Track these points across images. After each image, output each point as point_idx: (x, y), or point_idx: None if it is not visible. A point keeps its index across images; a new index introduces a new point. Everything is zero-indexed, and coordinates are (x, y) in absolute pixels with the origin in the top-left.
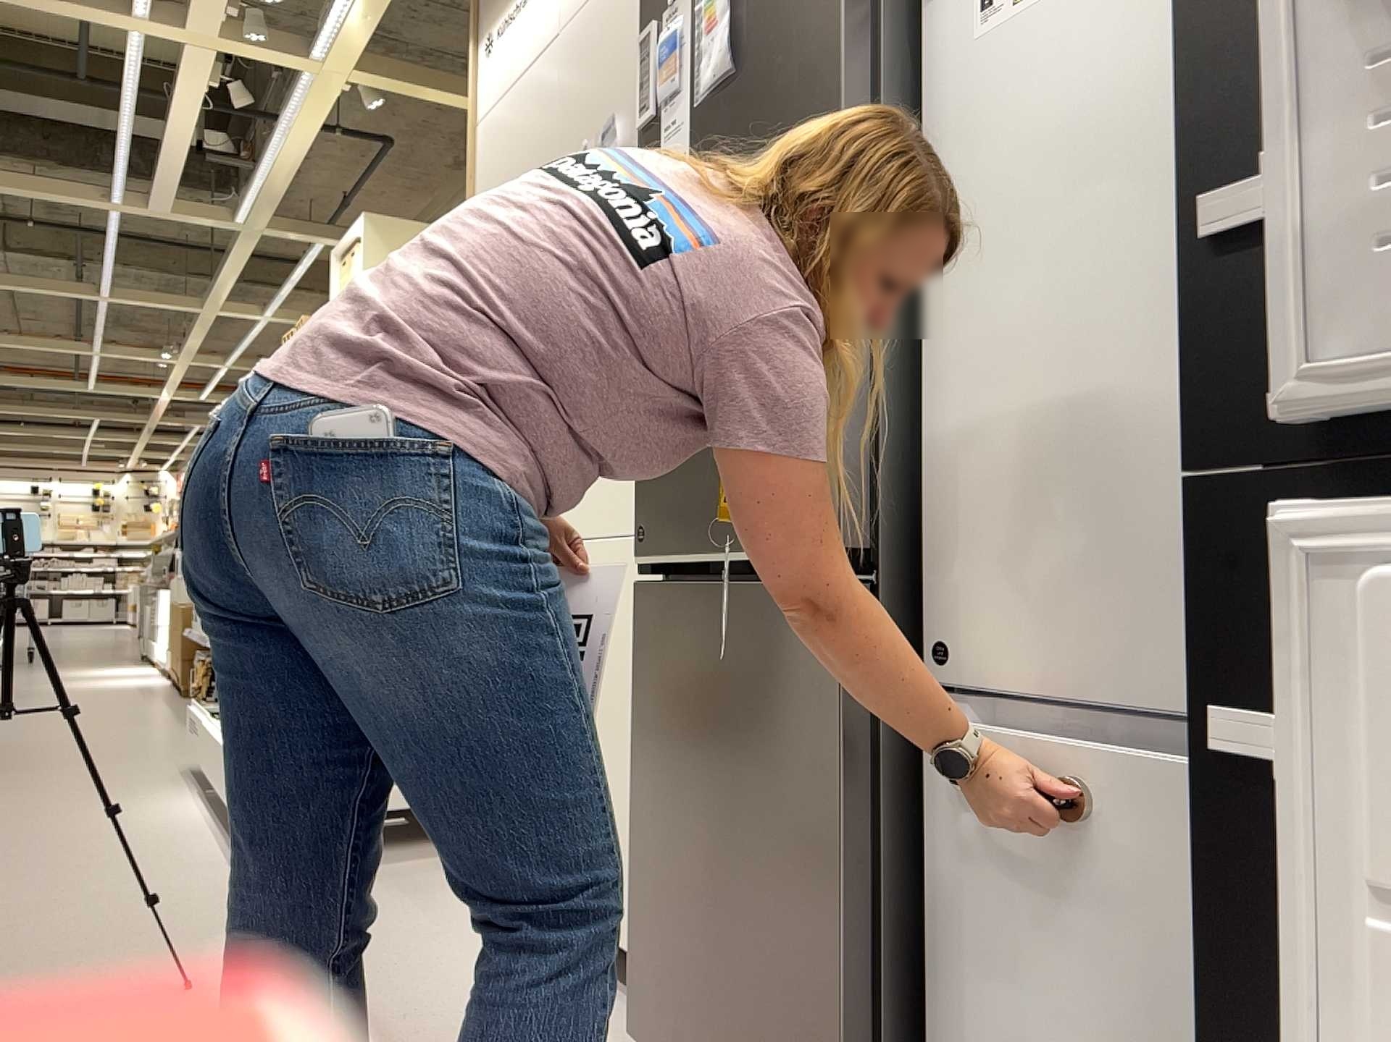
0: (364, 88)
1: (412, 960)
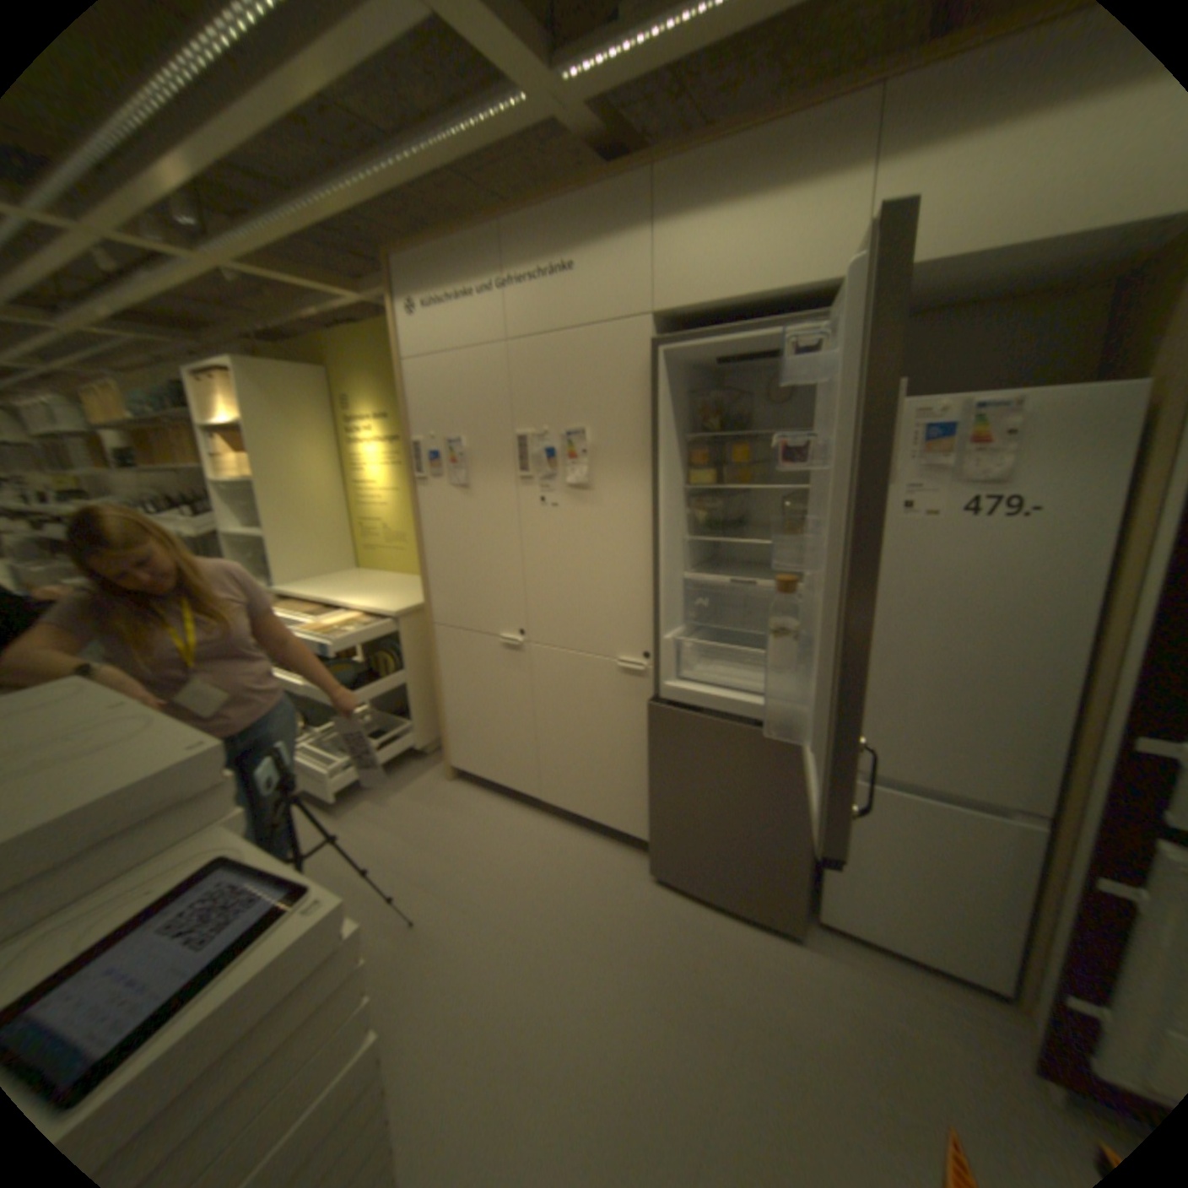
0: (219, 261)
1: (494, 853)
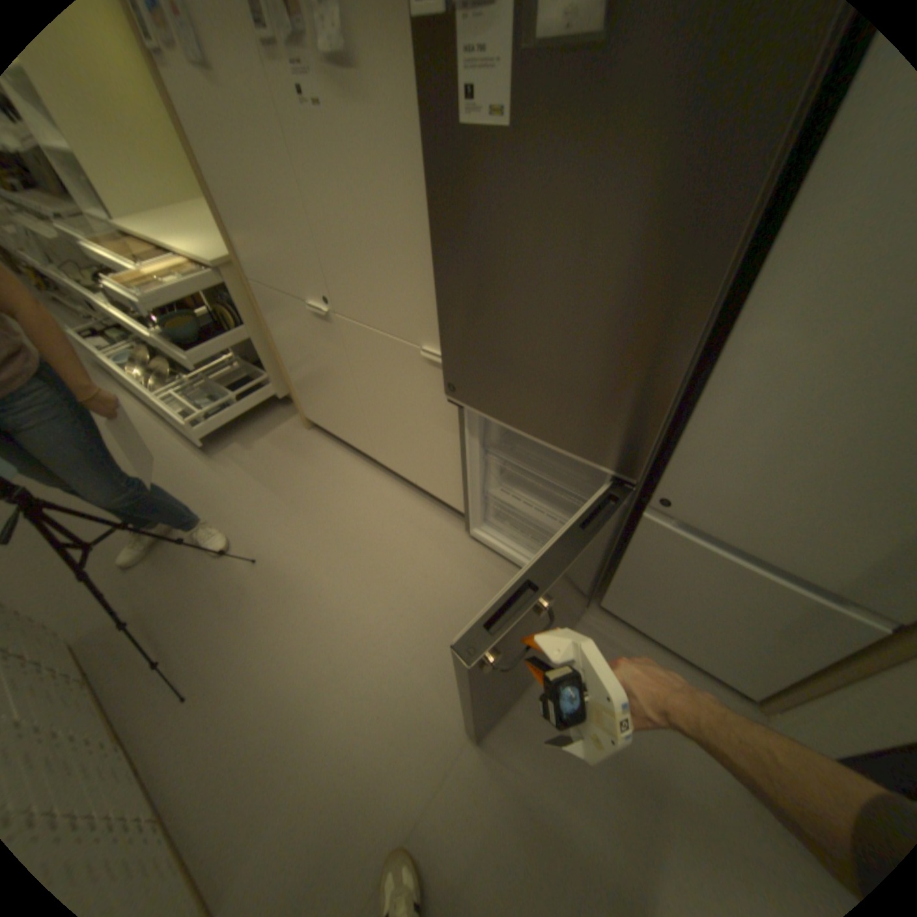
0: None
1: (334, 503)
